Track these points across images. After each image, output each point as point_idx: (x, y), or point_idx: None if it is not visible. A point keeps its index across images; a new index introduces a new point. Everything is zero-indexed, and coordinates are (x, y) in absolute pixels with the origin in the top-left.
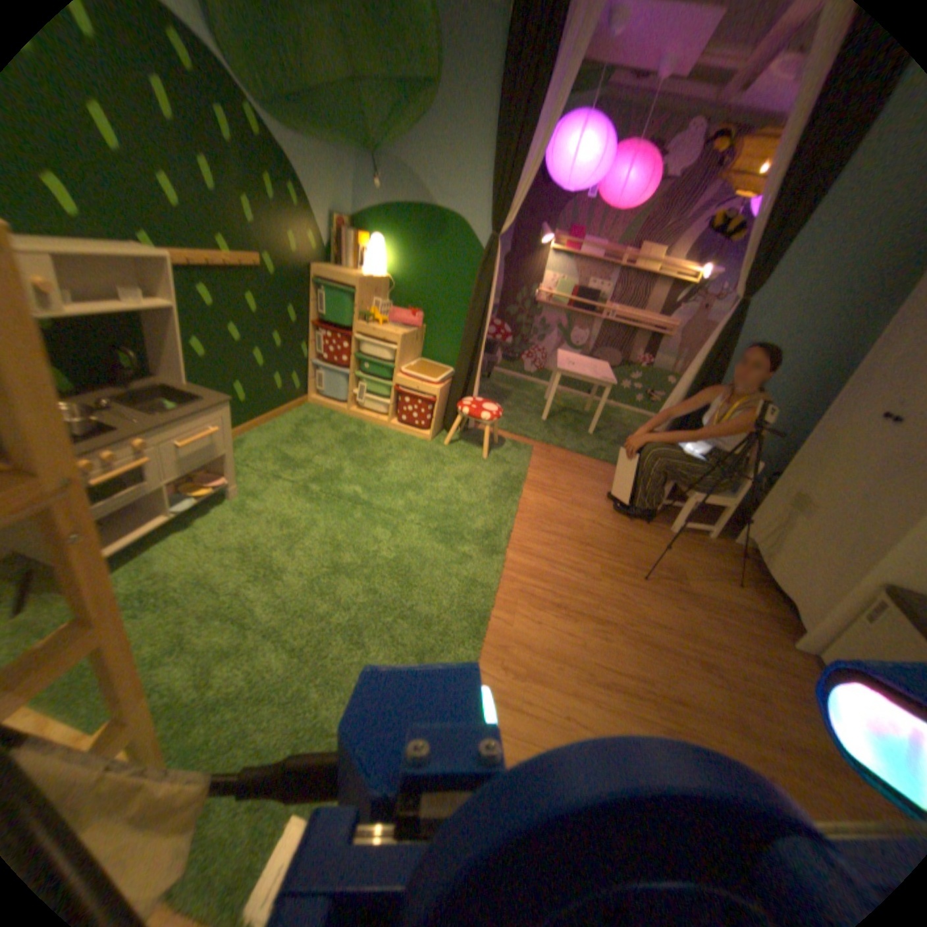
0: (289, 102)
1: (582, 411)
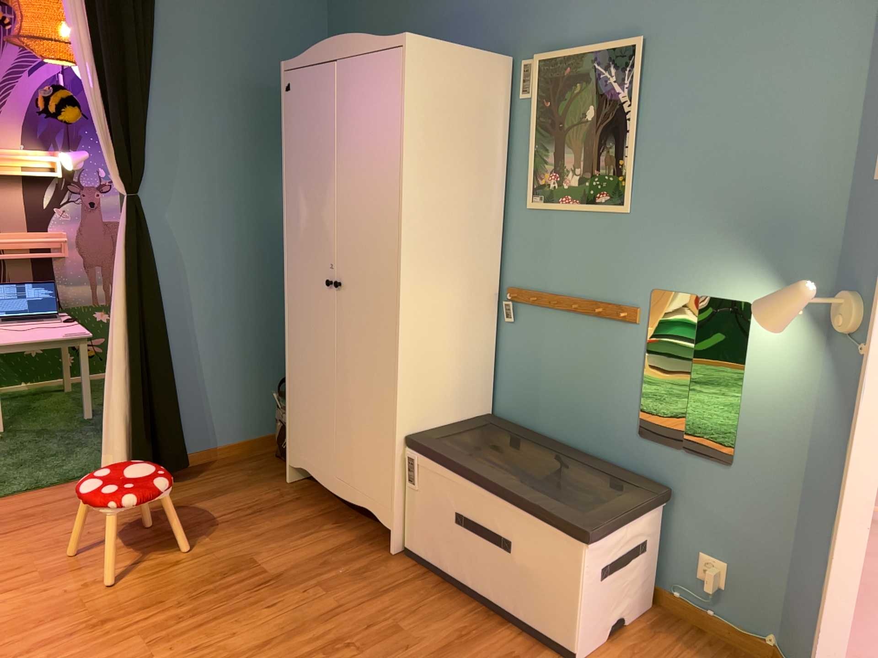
0: None
1: None
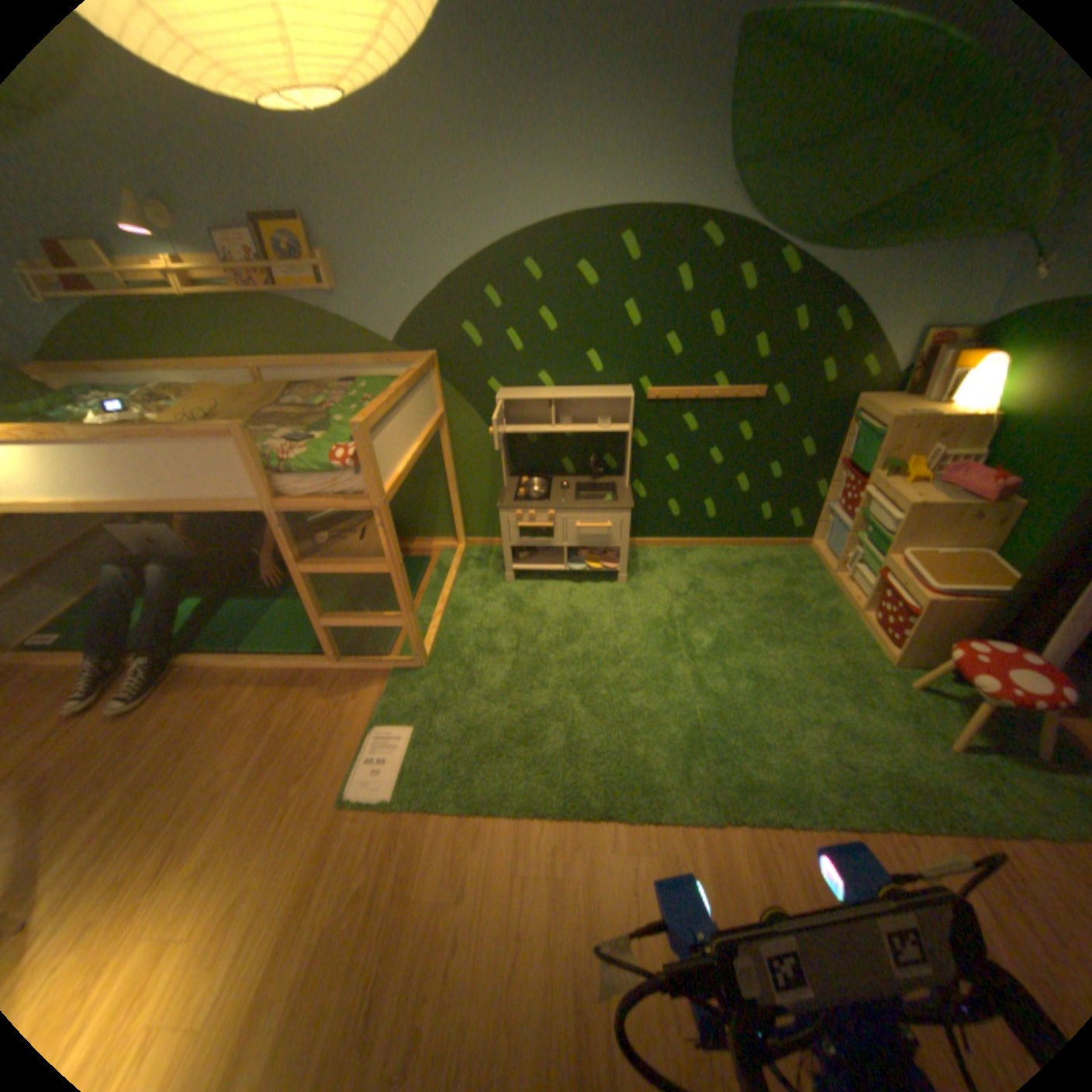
0: (865, 221)
1: None
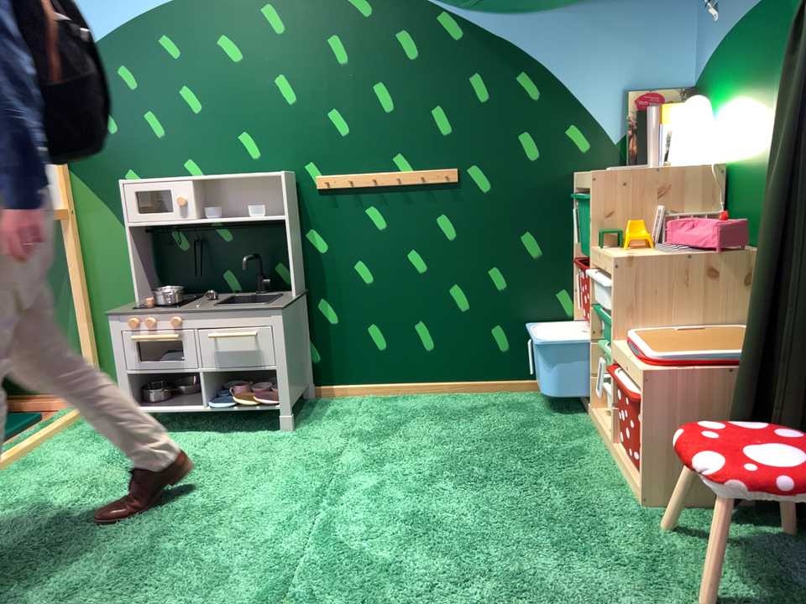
0: None
1: None
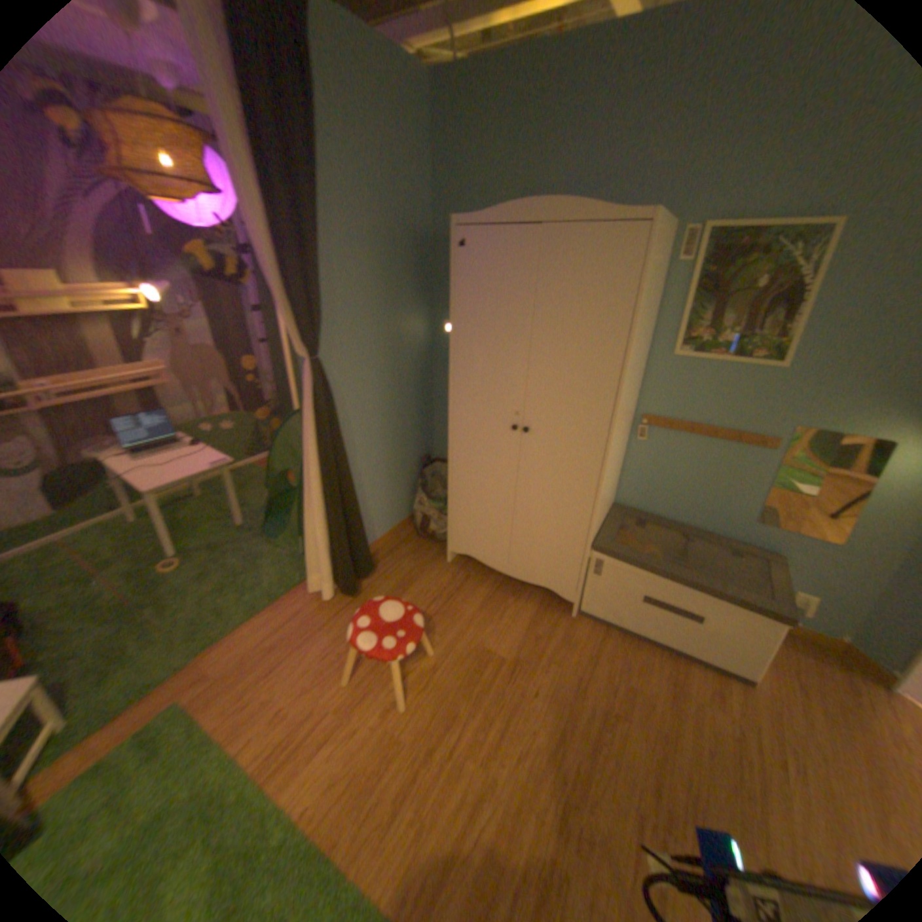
0: None
1: (142, 542)
